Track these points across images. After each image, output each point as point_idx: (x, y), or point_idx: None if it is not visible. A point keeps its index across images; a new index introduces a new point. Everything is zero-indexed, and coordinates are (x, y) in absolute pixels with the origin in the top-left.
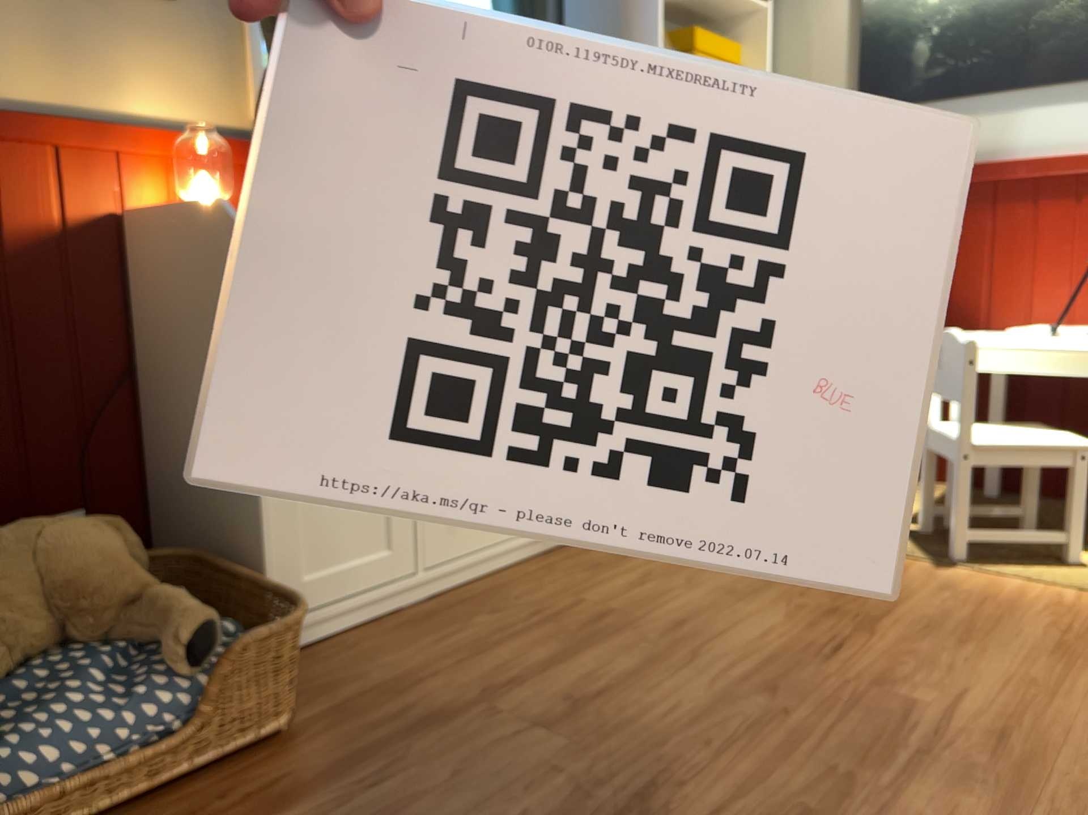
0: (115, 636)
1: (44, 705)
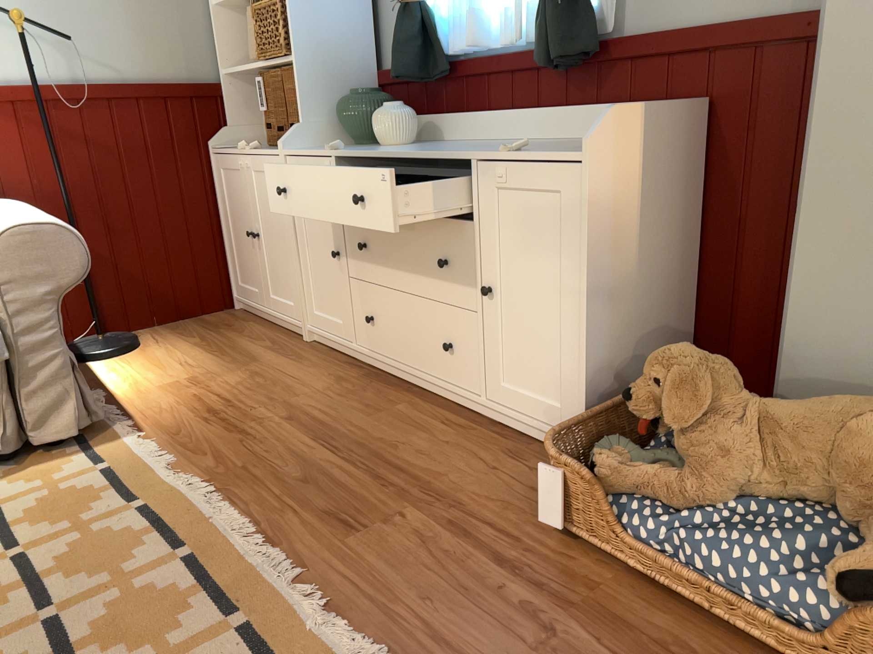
0: (864, 530)
1: (753, 531)
